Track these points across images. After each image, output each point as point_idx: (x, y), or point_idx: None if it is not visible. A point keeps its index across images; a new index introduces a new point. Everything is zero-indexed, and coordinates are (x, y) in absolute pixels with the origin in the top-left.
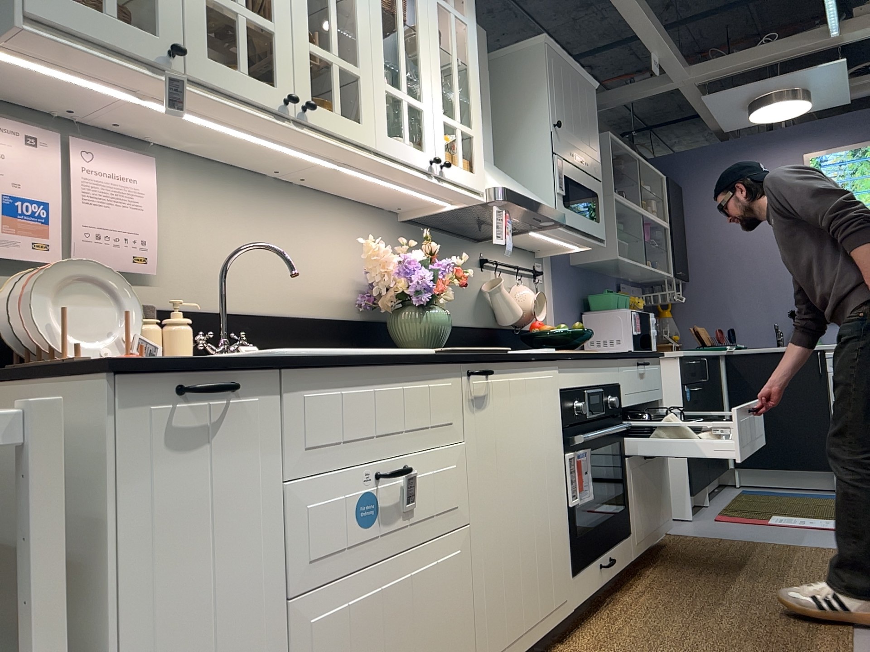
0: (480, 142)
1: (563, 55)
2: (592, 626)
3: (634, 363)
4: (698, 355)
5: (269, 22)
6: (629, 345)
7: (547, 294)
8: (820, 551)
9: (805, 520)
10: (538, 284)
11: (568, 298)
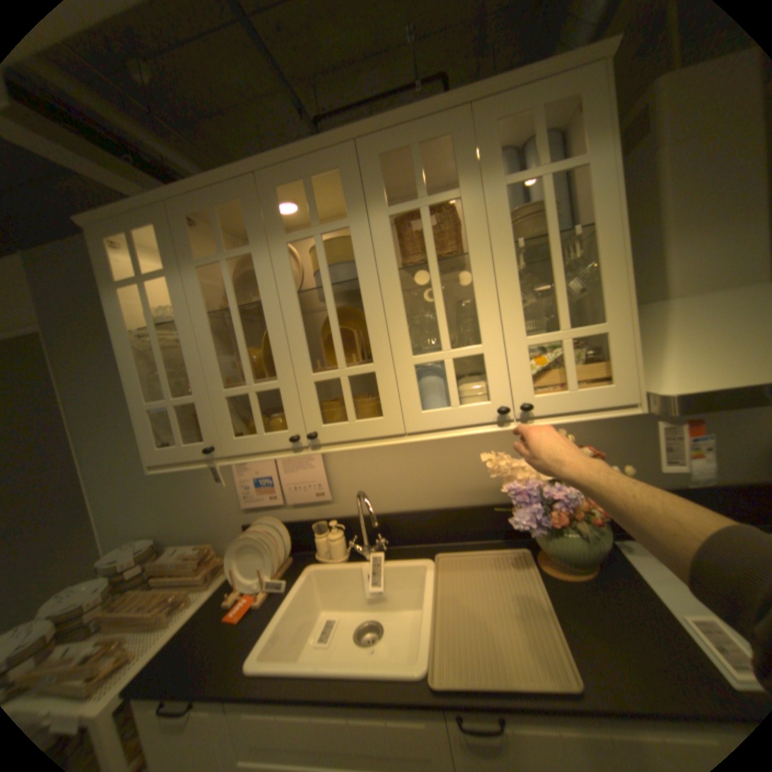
0: (626, 334)
1: None
2: None
3: None
4: None
5: (274, 381)
6: None
7: None
8: None
9: None
10: None
11: None
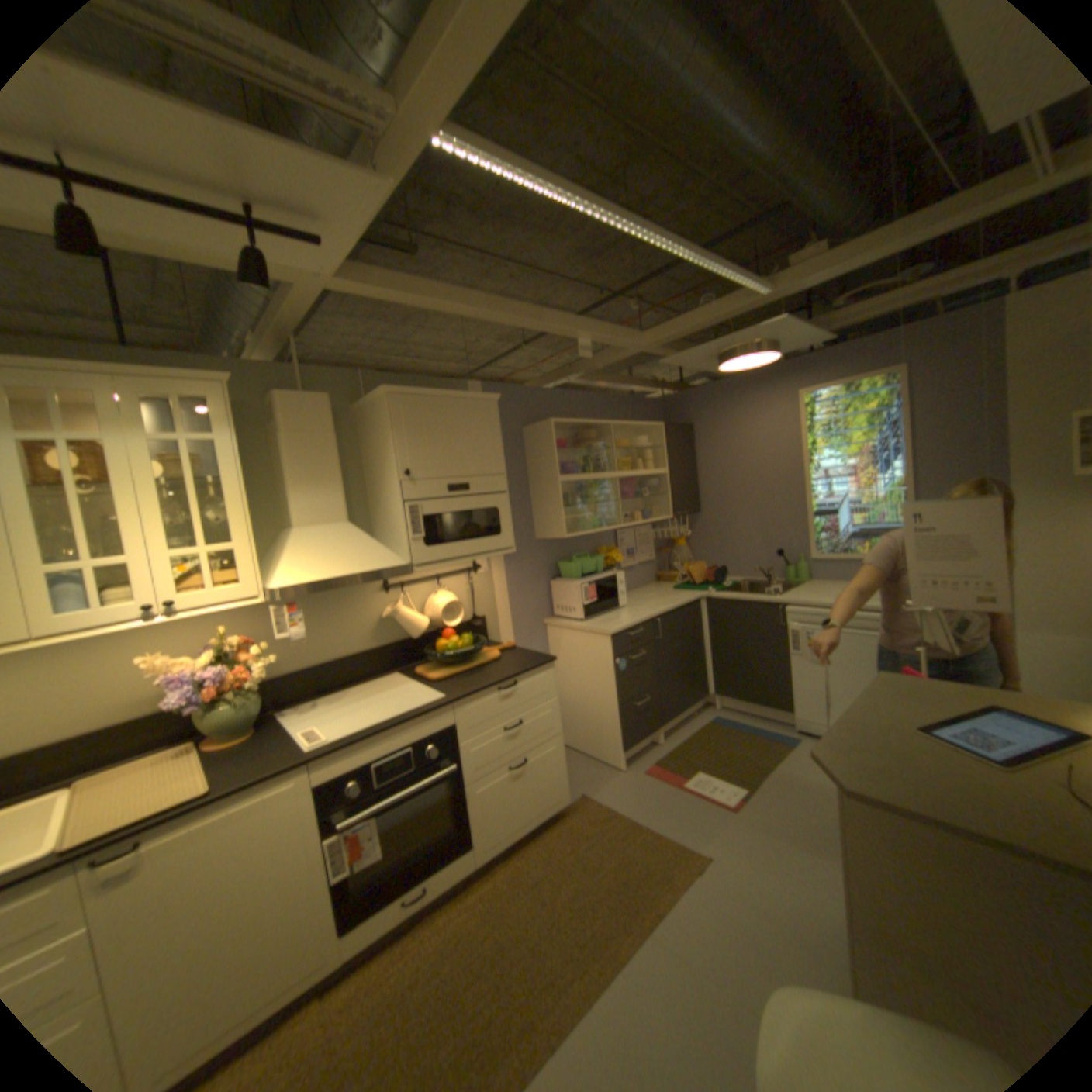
0: (247, 551)
1: (422, 392)
2: (375, 967)
3: (487, 694)
4: (645, 621)
5: None
6: (582, 613)
7: (493, 581)
8: (675, 859)
9: (719, 788)
10: (478, 576)
11: (527, 572)
